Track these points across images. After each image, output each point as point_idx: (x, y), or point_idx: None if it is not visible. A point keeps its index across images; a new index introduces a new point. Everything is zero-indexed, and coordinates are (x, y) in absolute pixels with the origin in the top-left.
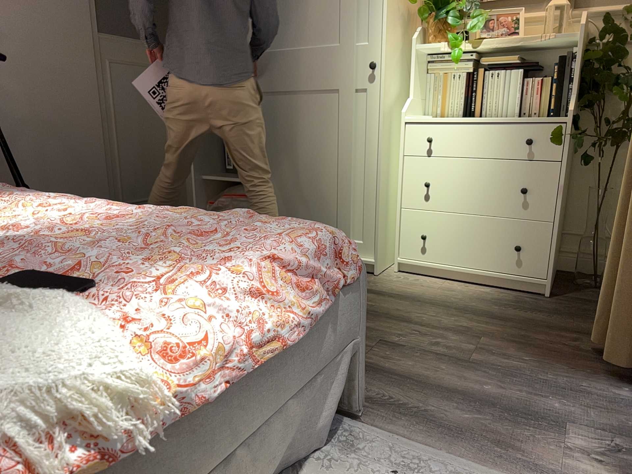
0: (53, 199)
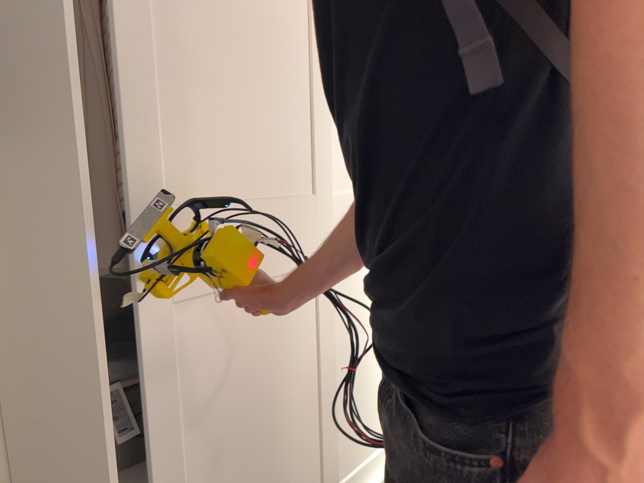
0: None
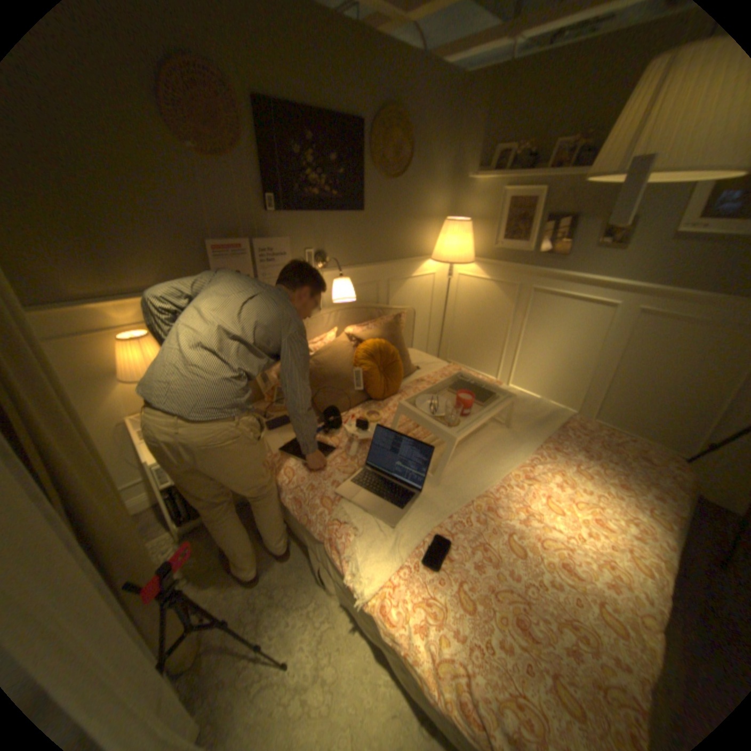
0: (646, 524)
